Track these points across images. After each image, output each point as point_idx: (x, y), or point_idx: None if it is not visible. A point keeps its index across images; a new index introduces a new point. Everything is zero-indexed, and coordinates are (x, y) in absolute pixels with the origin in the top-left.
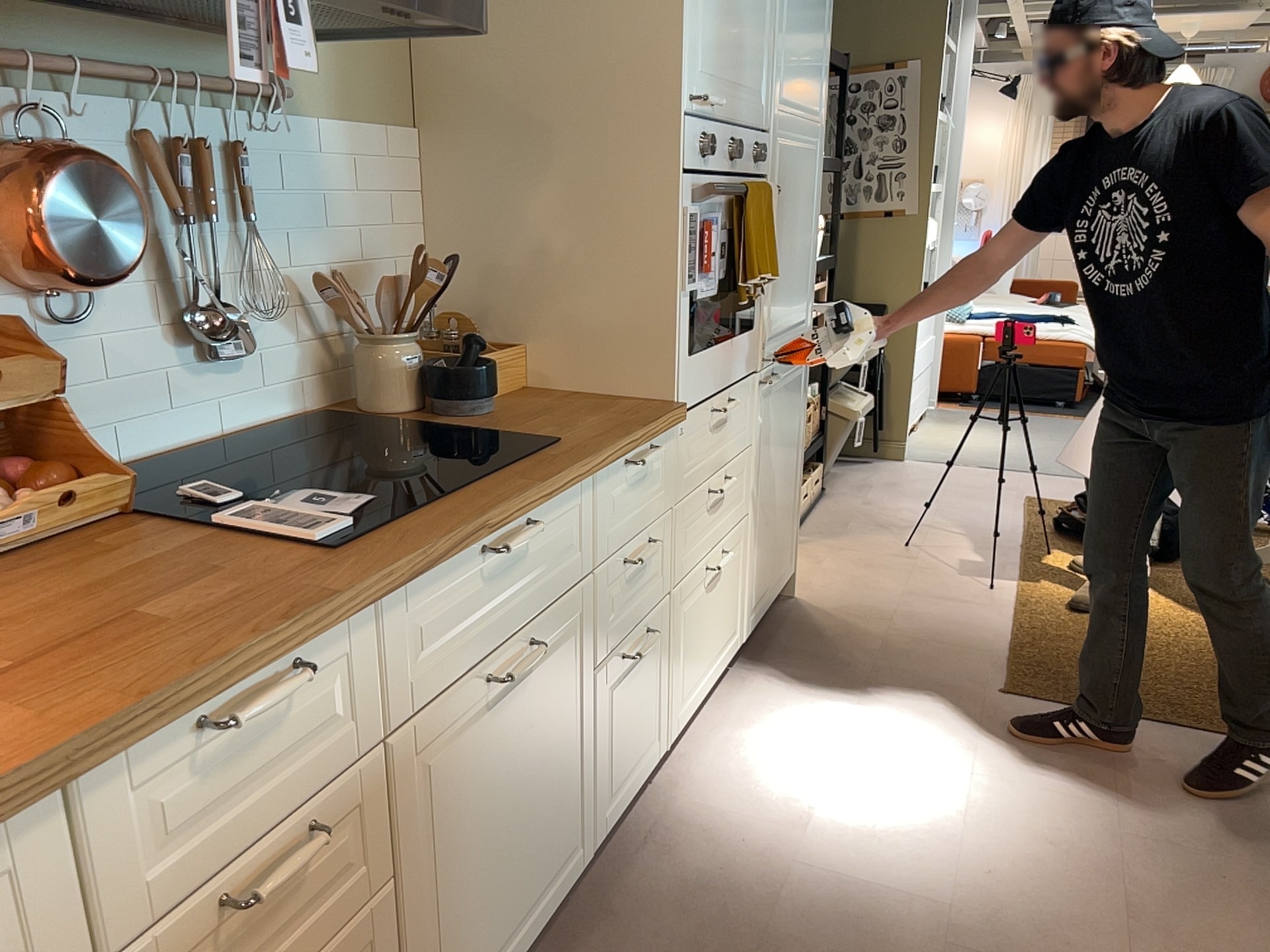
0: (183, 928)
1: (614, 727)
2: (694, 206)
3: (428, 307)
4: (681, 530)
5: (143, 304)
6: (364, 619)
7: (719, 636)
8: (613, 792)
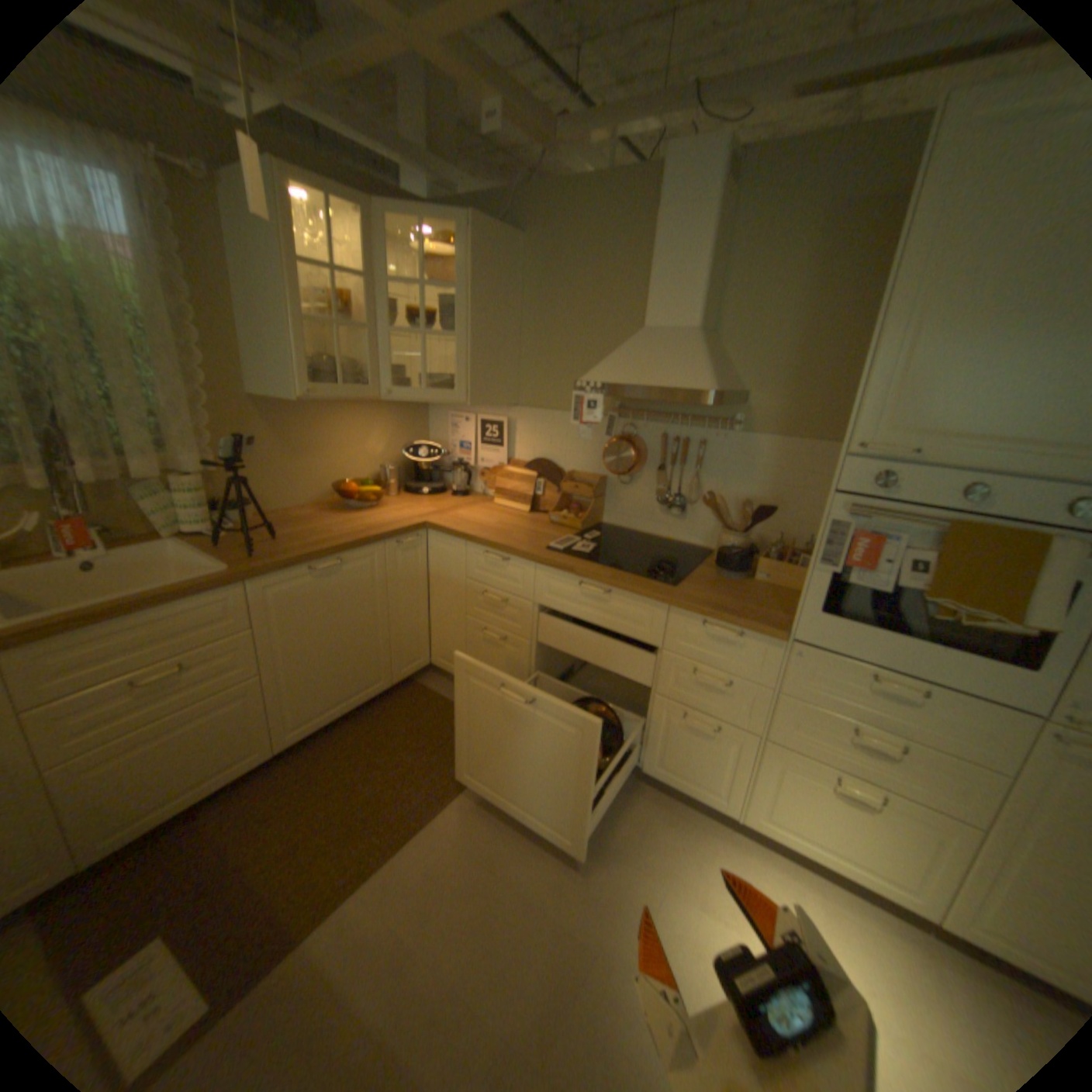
0: (480, 590)
1: (673, 741)
2: (848, 517)
3: (750, 526)
4: (790, 717)
5: (651, 487)
6: (531, 567)
7: (864, 855)
8: (667, 770)
